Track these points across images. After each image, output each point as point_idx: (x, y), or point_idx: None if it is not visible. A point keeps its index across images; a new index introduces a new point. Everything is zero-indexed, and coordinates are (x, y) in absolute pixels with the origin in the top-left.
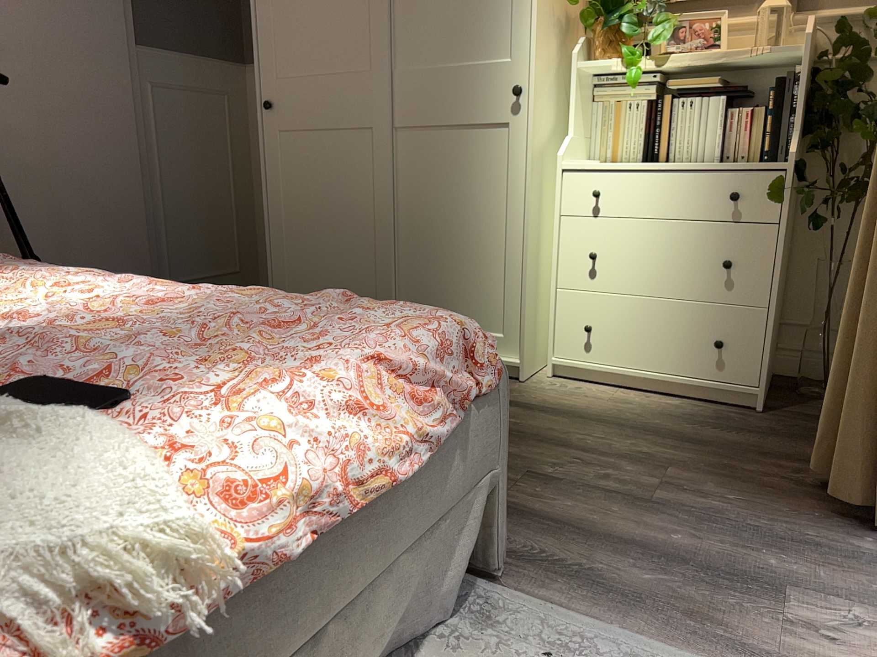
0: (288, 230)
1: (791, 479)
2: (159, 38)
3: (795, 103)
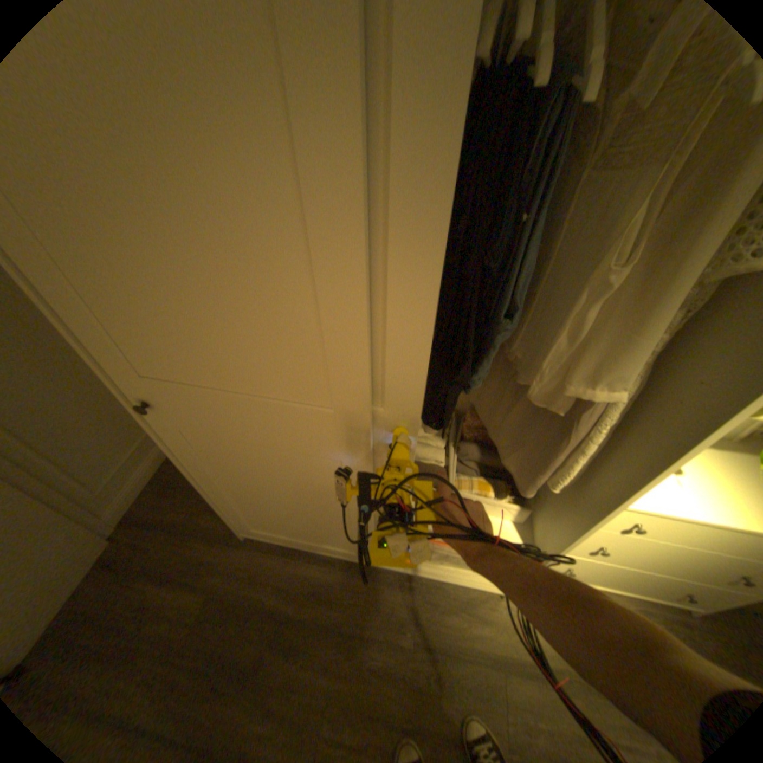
0: (229, 494)
1: None
2: None
3: None
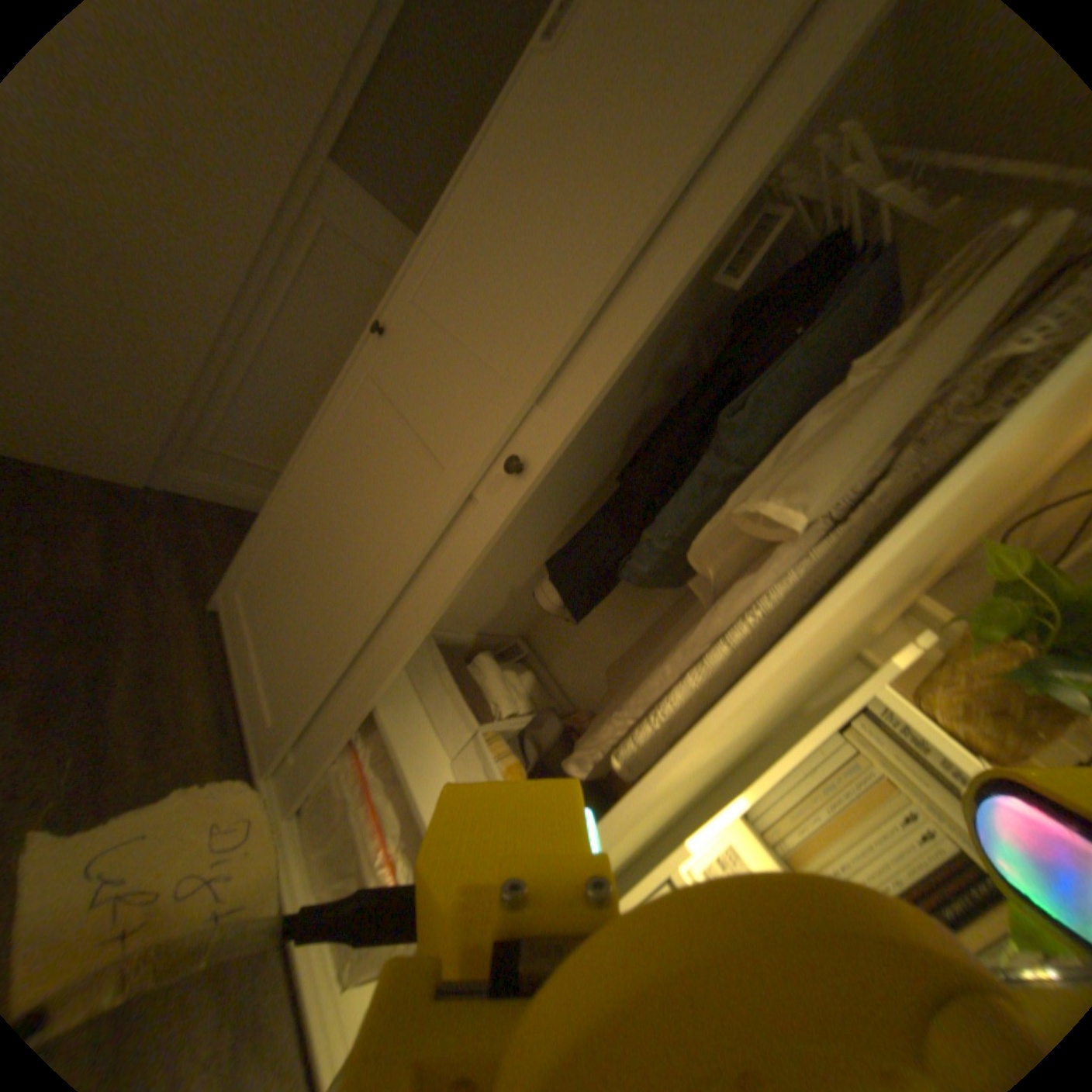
0: (295, 502)
1: None
2: (368, 172)
3: None
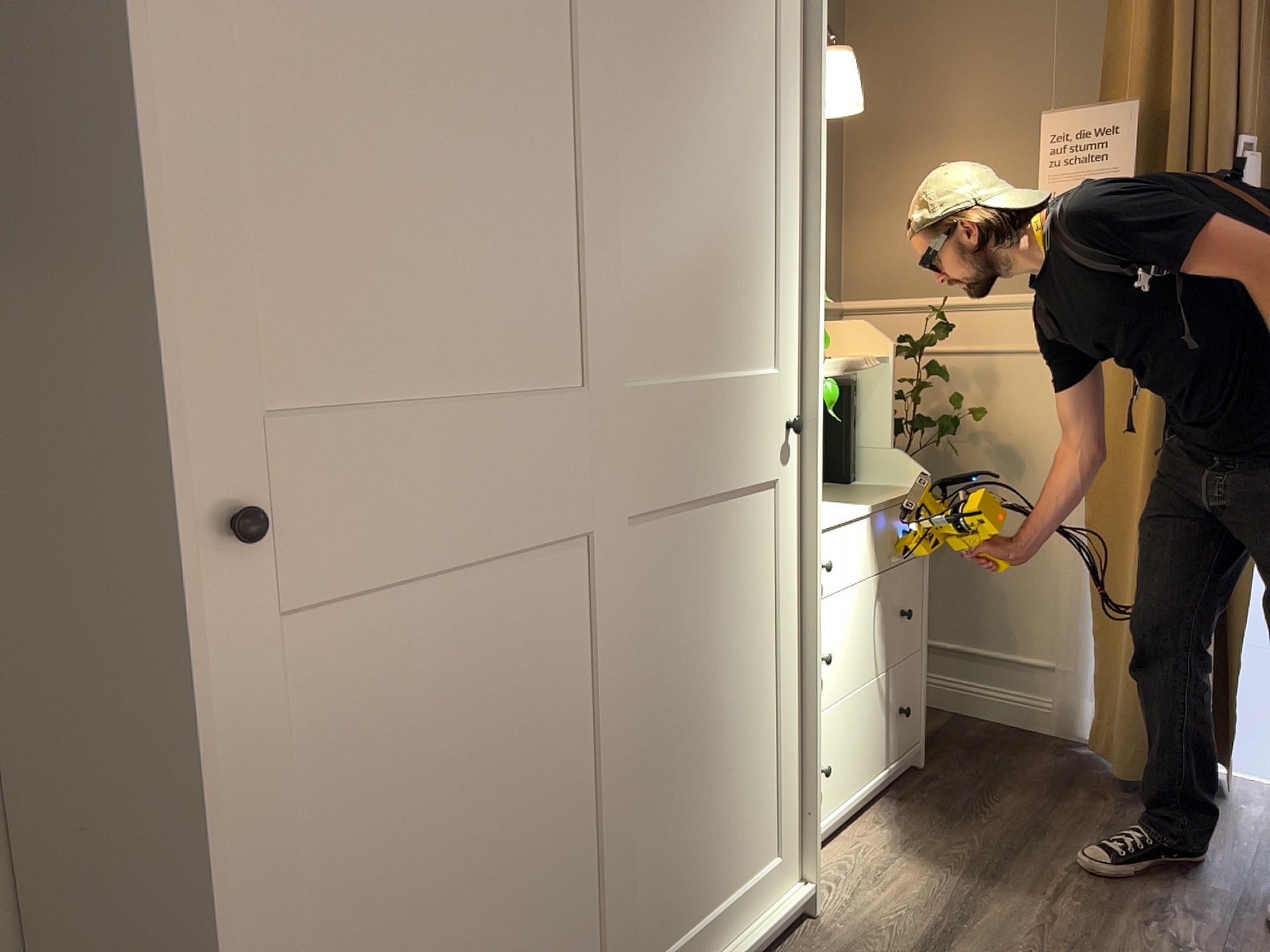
0: None
1: (1113, 803)
2: None
3: (858, 415)
